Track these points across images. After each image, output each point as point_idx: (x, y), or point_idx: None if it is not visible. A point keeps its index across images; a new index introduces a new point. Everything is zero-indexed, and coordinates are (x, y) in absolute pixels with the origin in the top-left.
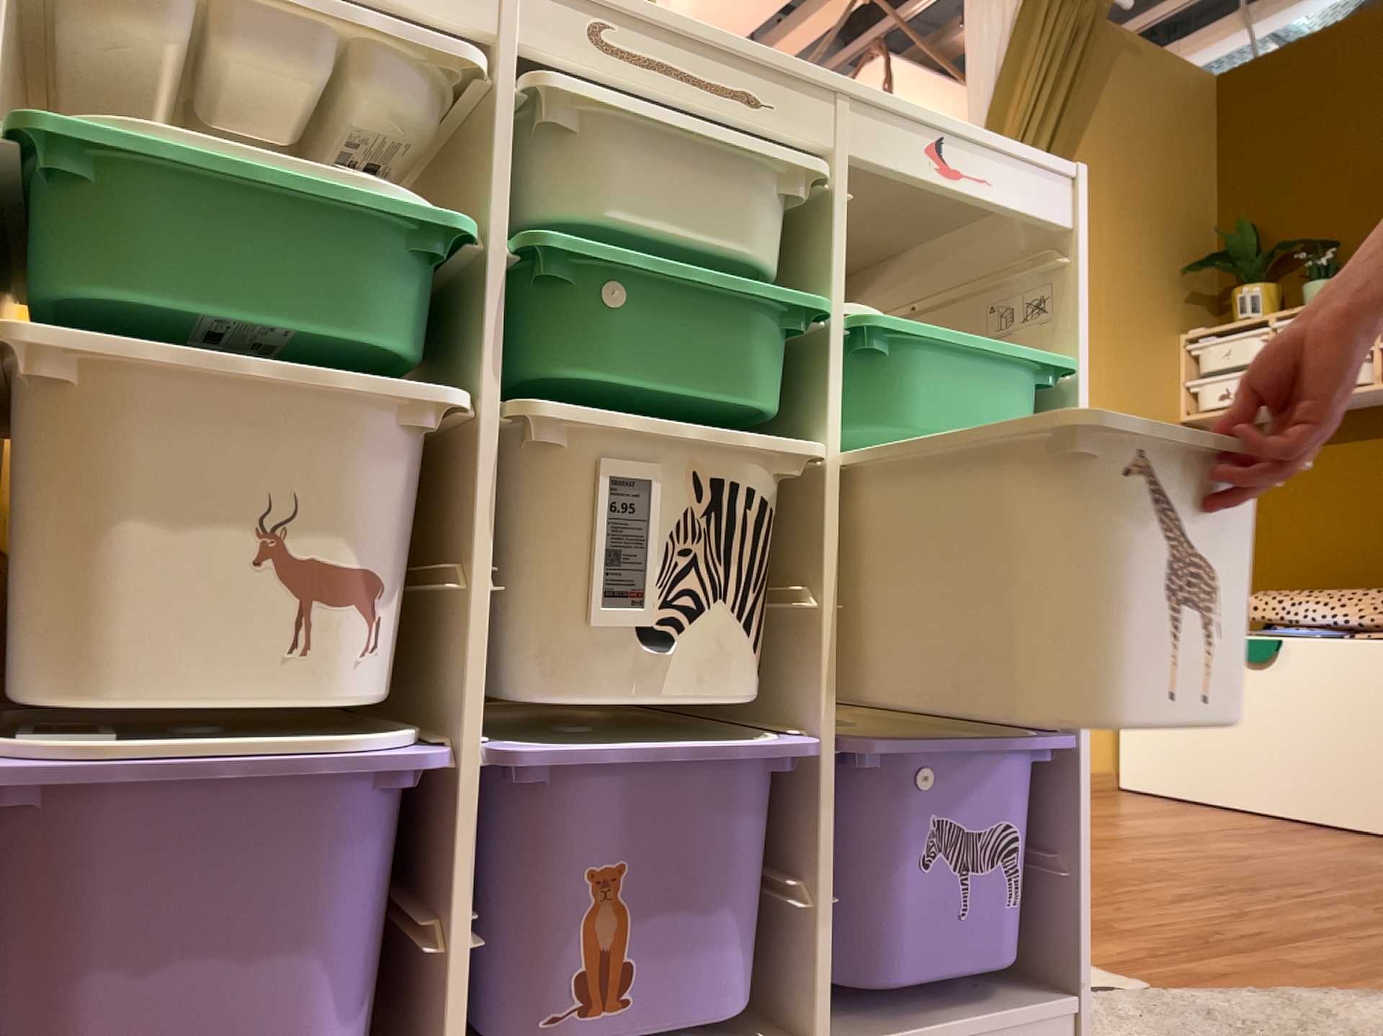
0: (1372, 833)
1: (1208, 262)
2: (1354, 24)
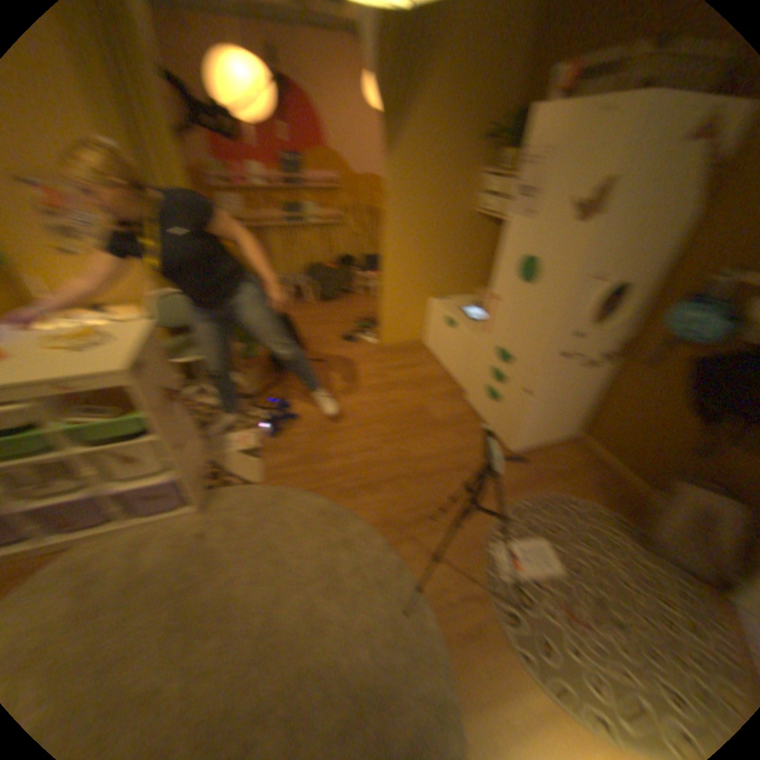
0: (458, 388)
1: (499, 130)
2: None
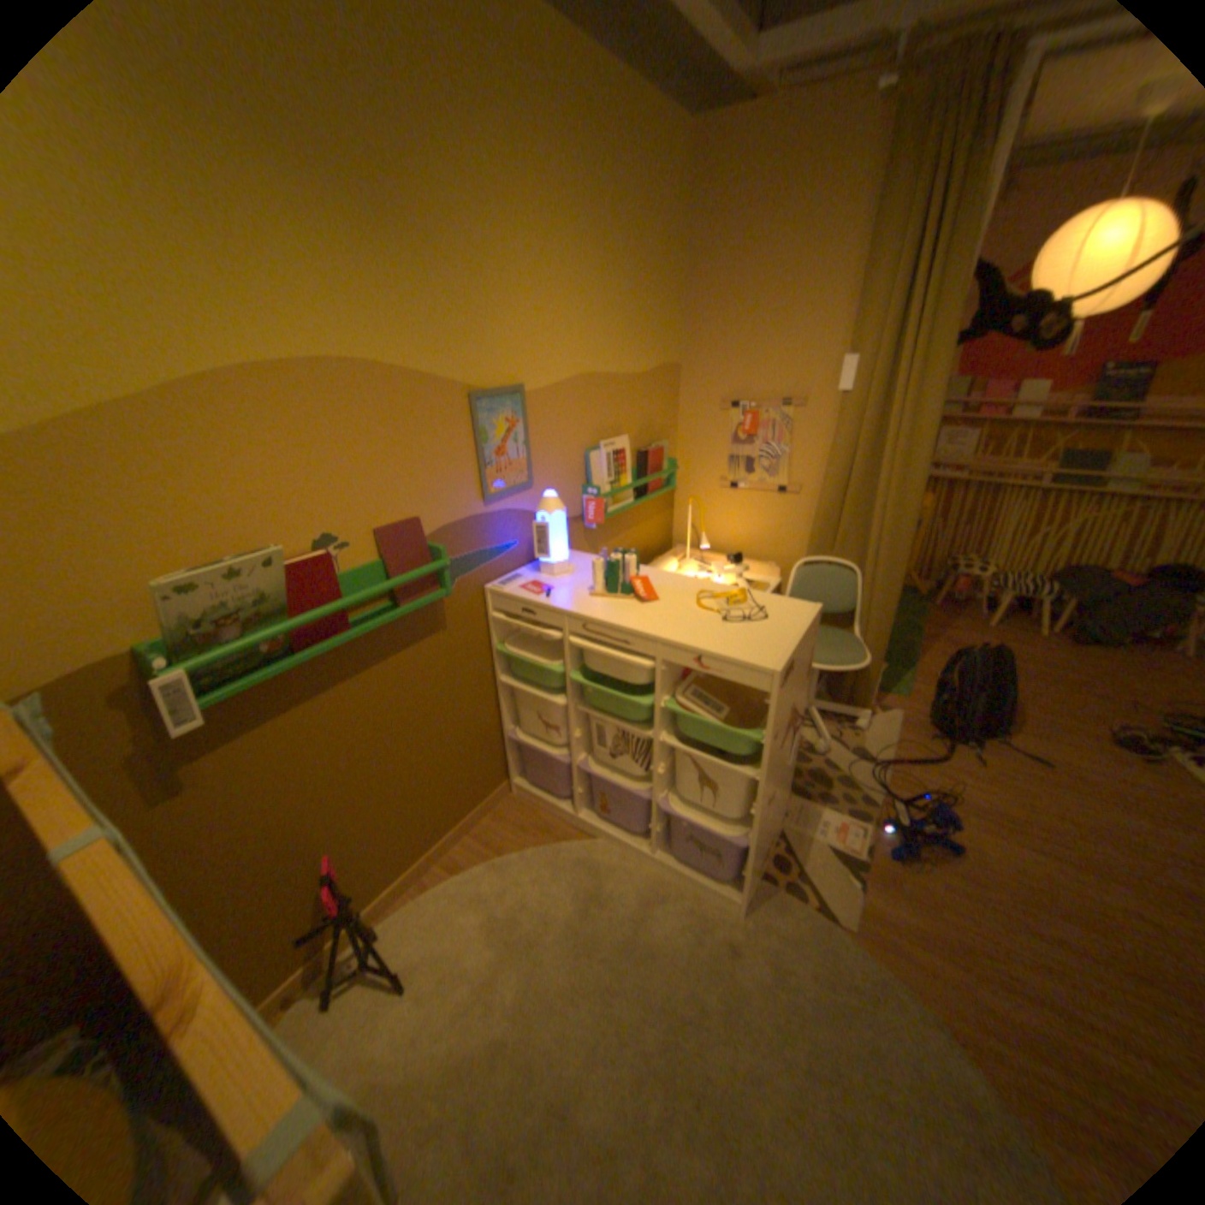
0: None
1: None
2: None
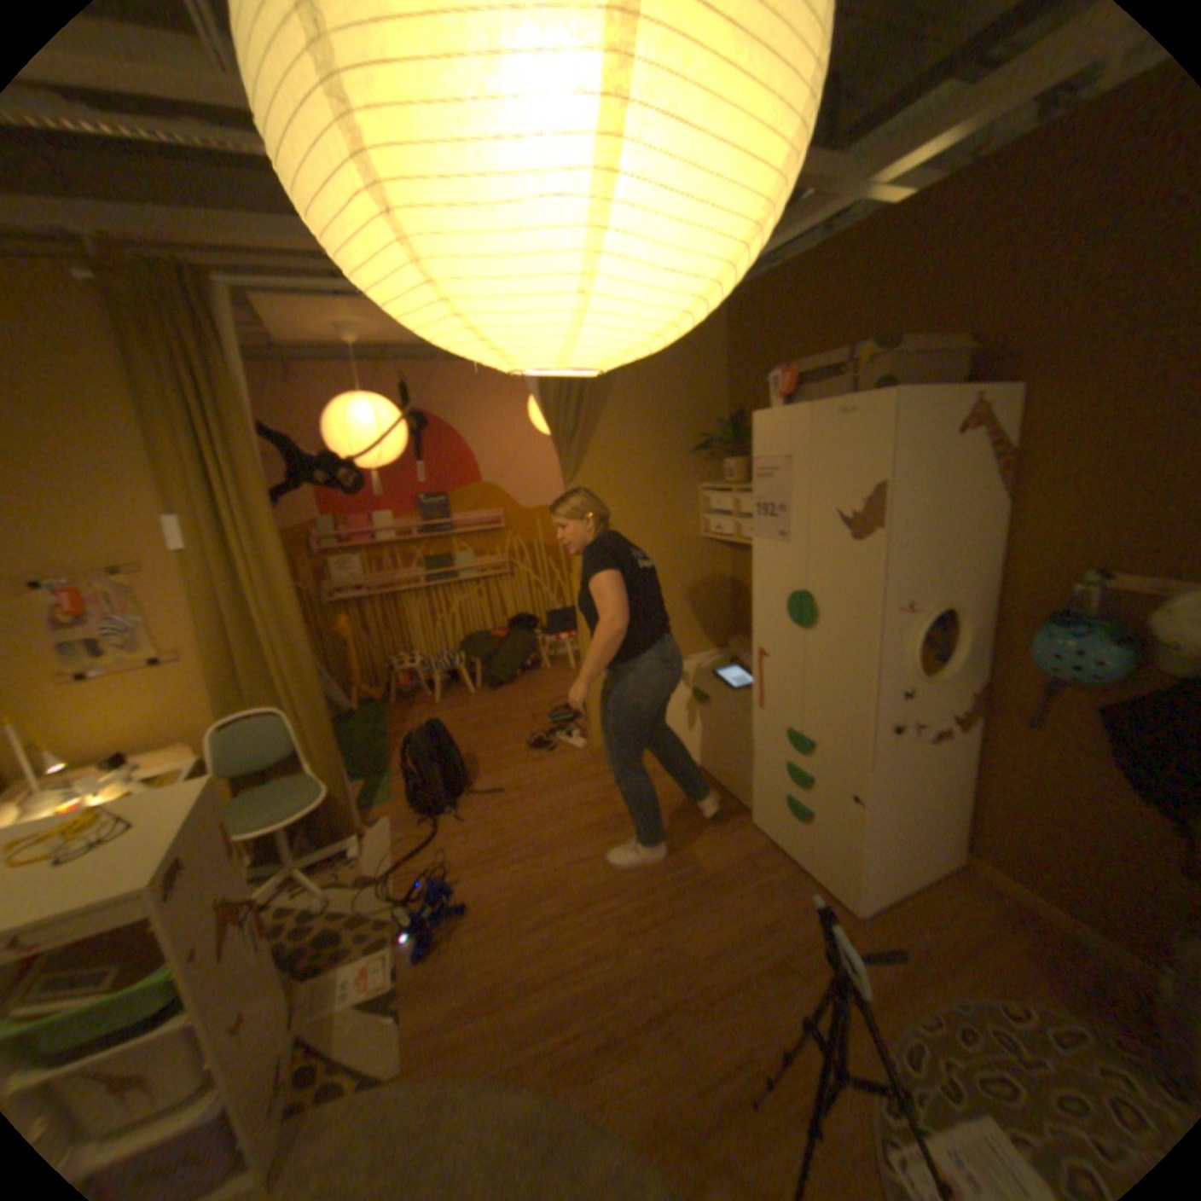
0: (740, 806)
1: (714, 440)
2: (796, 261)
